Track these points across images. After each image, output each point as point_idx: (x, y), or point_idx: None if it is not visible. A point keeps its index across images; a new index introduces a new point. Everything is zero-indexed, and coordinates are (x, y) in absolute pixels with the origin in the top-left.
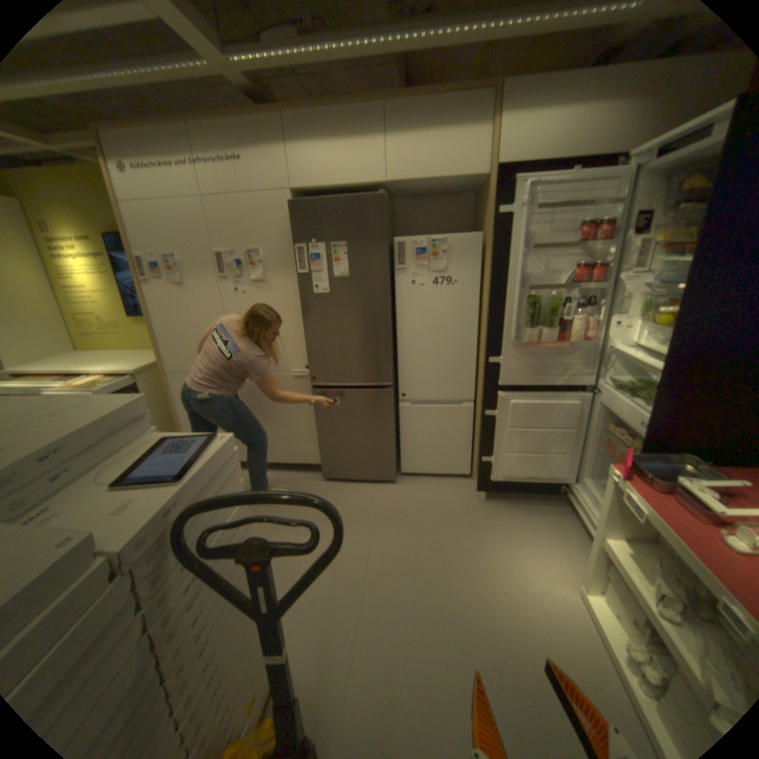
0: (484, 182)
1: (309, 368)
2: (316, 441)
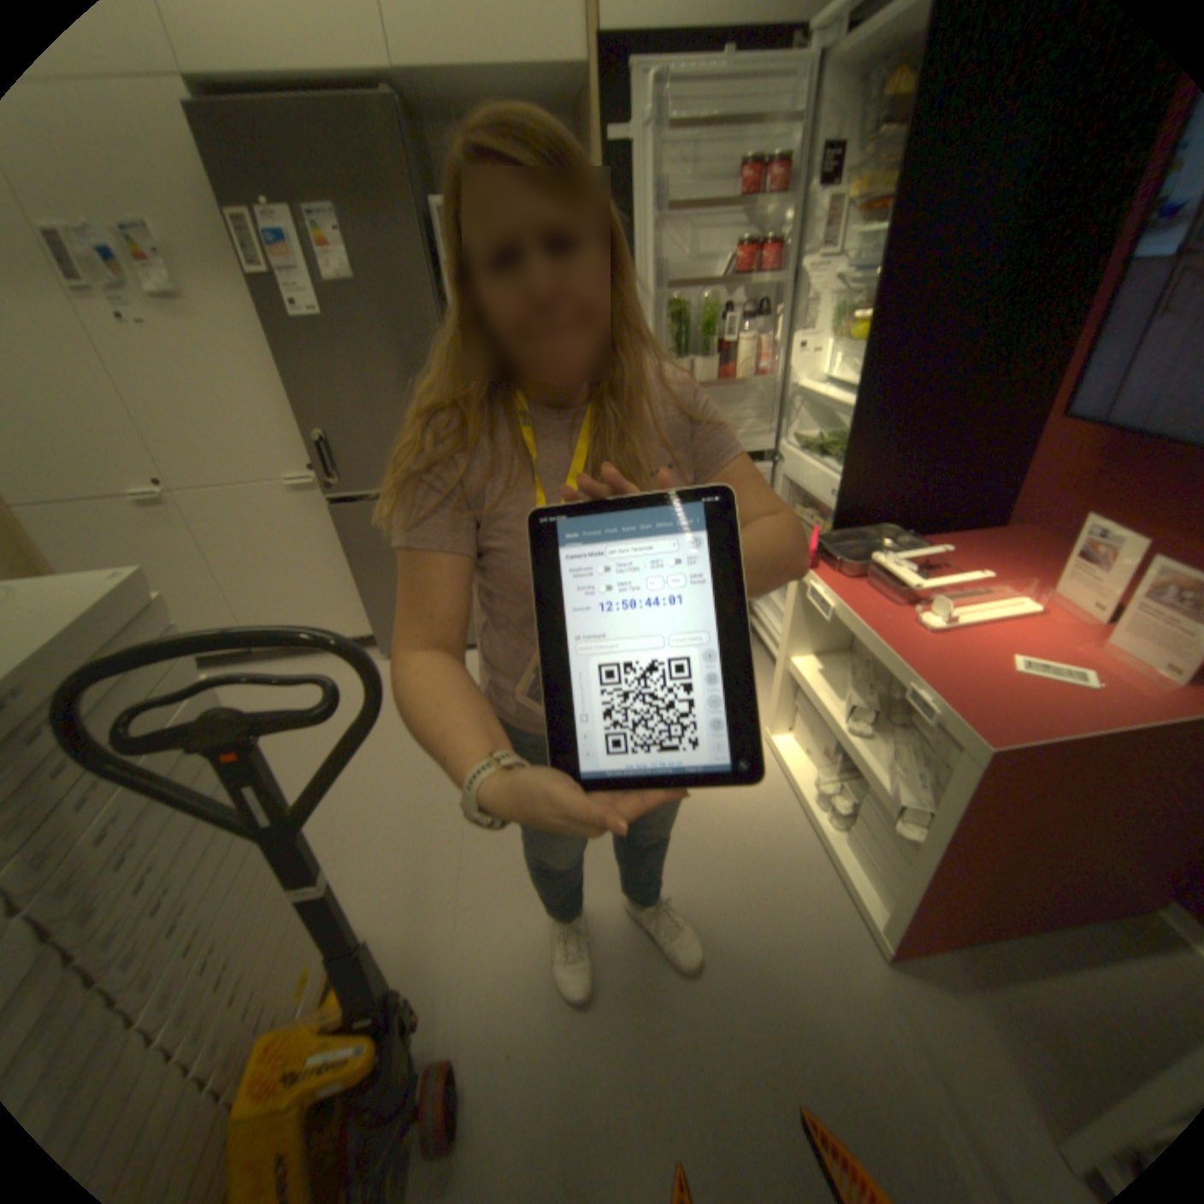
0: (583, 86)
1: (313, 468)
2: (357, 599)
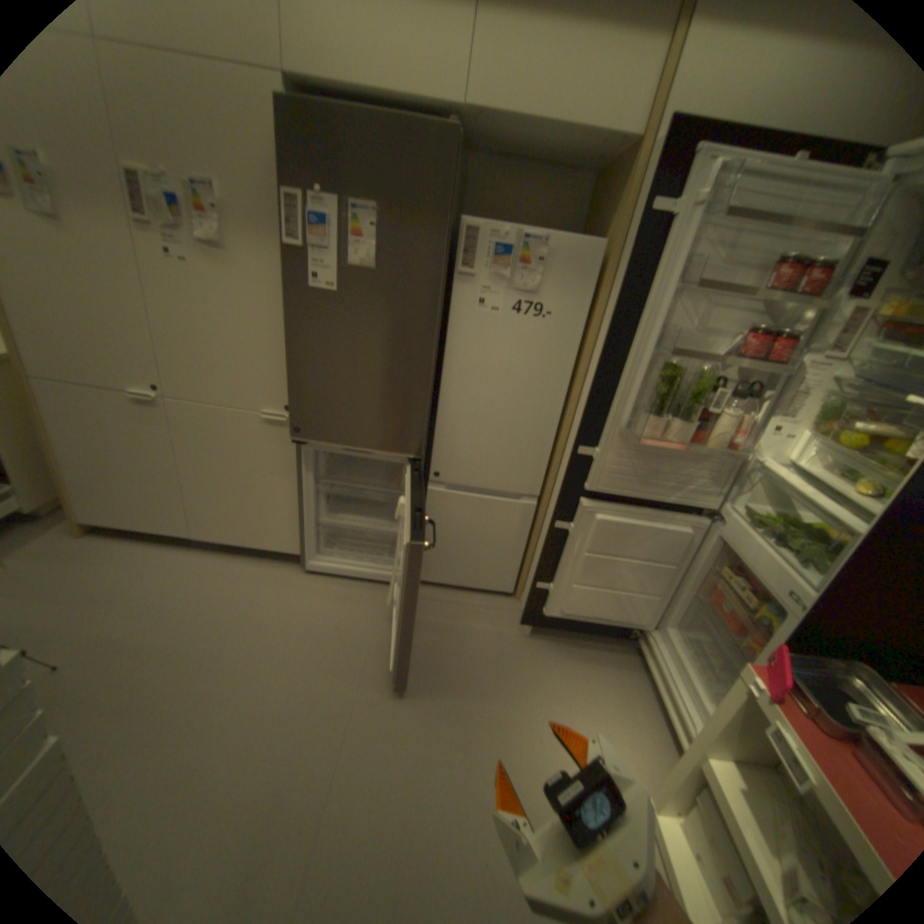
0: (625, 152)
1: (289, 411)
2: (292, 521)
